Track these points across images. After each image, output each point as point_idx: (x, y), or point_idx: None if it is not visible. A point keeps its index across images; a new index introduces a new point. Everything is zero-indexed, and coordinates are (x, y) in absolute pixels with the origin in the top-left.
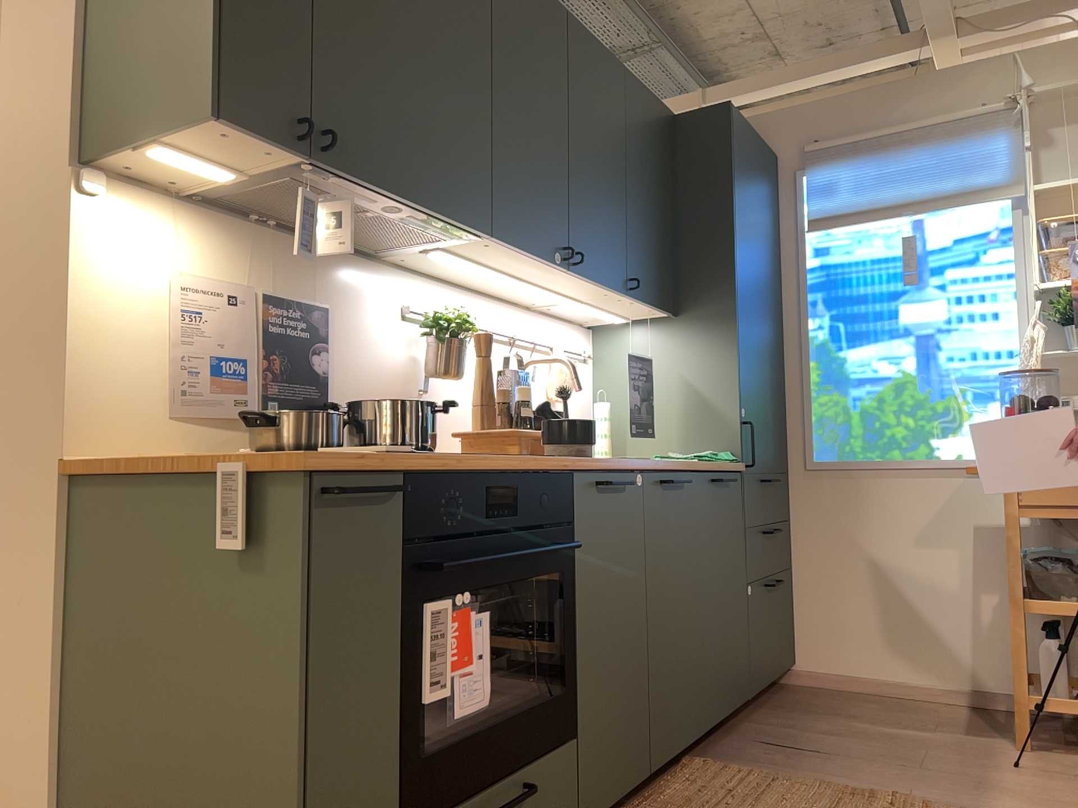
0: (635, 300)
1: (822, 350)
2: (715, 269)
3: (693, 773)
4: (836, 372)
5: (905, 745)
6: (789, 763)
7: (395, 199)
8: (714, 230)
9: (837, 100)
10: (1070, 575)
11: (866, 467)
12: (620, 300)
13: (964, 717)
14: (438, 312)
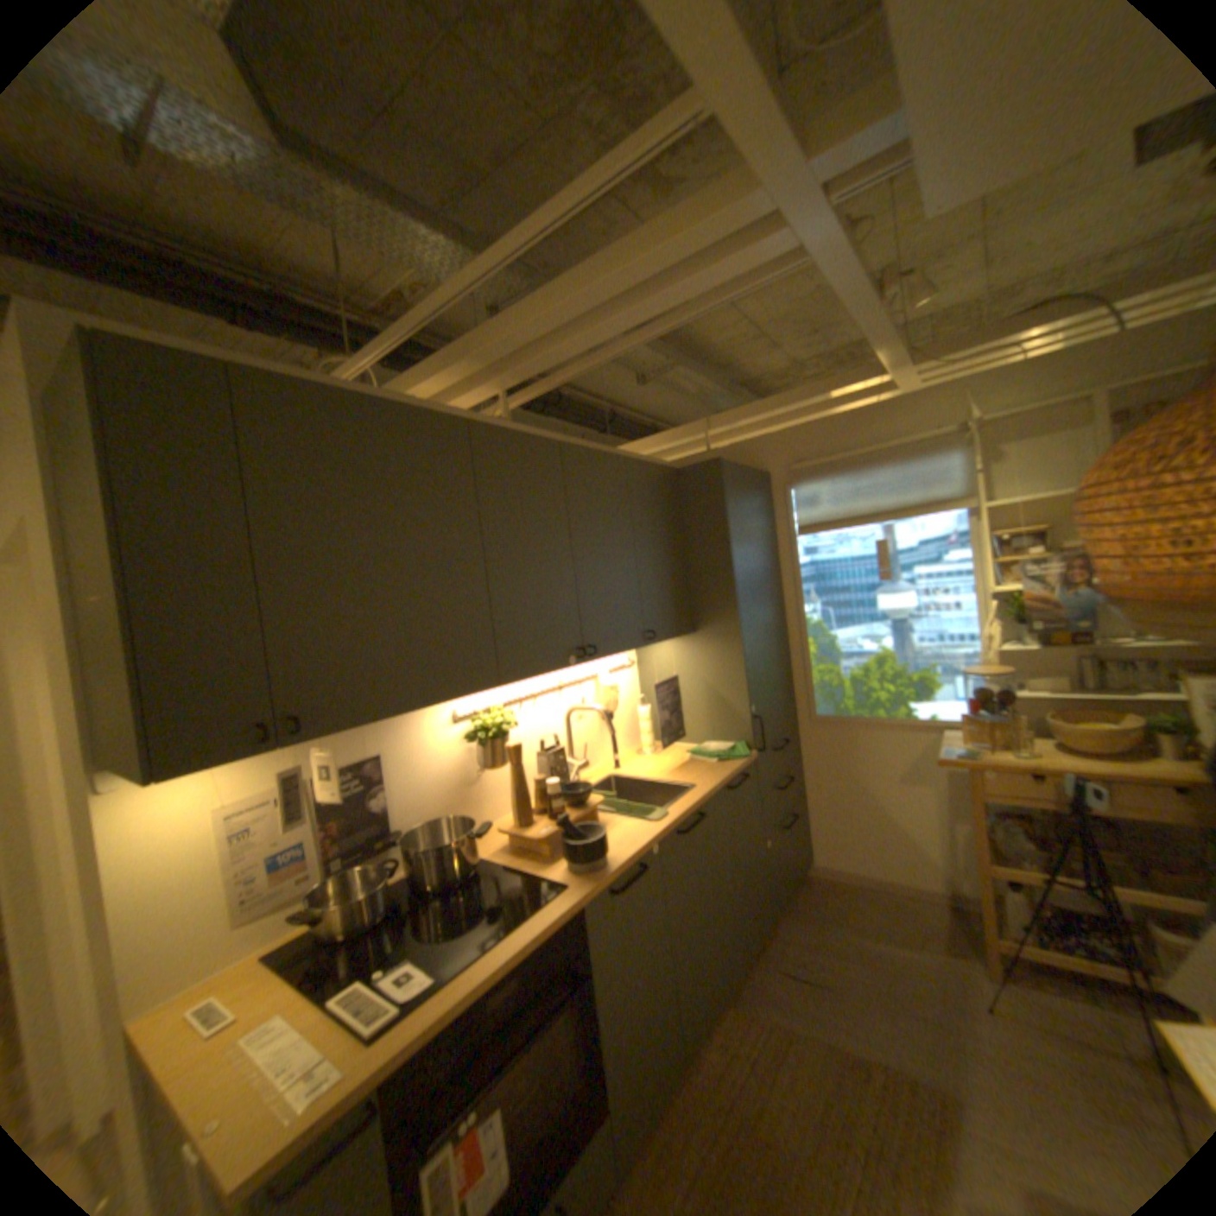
0: (653, 643)
1: (816, 629)
2: (720, 596)
3: (725, 1035)
4: (828, 647)
5: (896, 977)
6: (802, 1011)
7: (390, 717)
8: (716, 565)
9: (814, 423)
10: (1031, 854)
11: (857, 722)
12: (641, 645)
13: (945, 928)
14: (481, 718)
